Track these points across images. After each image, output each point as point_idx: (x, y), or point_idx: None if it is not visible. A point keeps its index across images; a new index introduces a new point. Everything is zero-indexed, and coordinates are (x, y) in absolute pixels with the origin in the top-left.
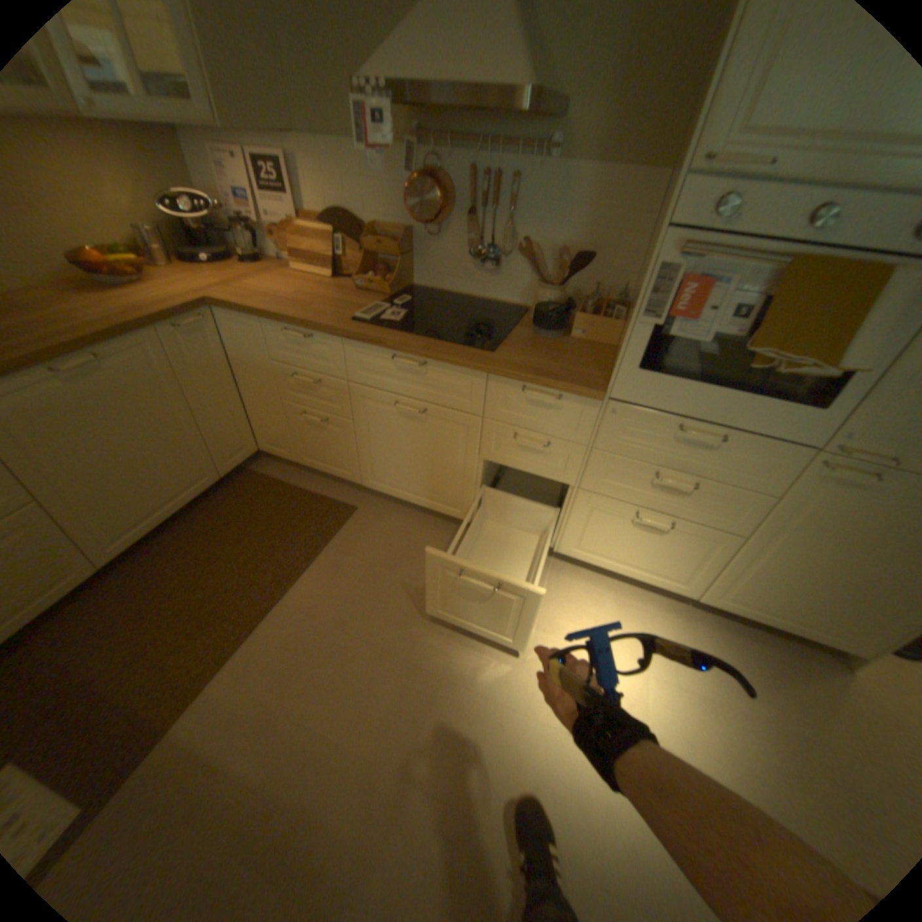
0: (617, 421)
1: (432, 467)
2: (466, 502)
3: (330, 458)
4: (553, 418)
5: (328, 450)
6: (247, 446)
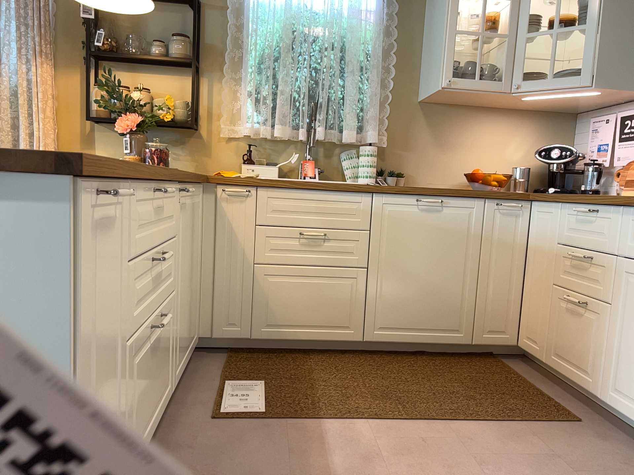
0: None
1: None
2: None
3: (577, 355)
4: None
5: (579, 345)
6: (509, 331)
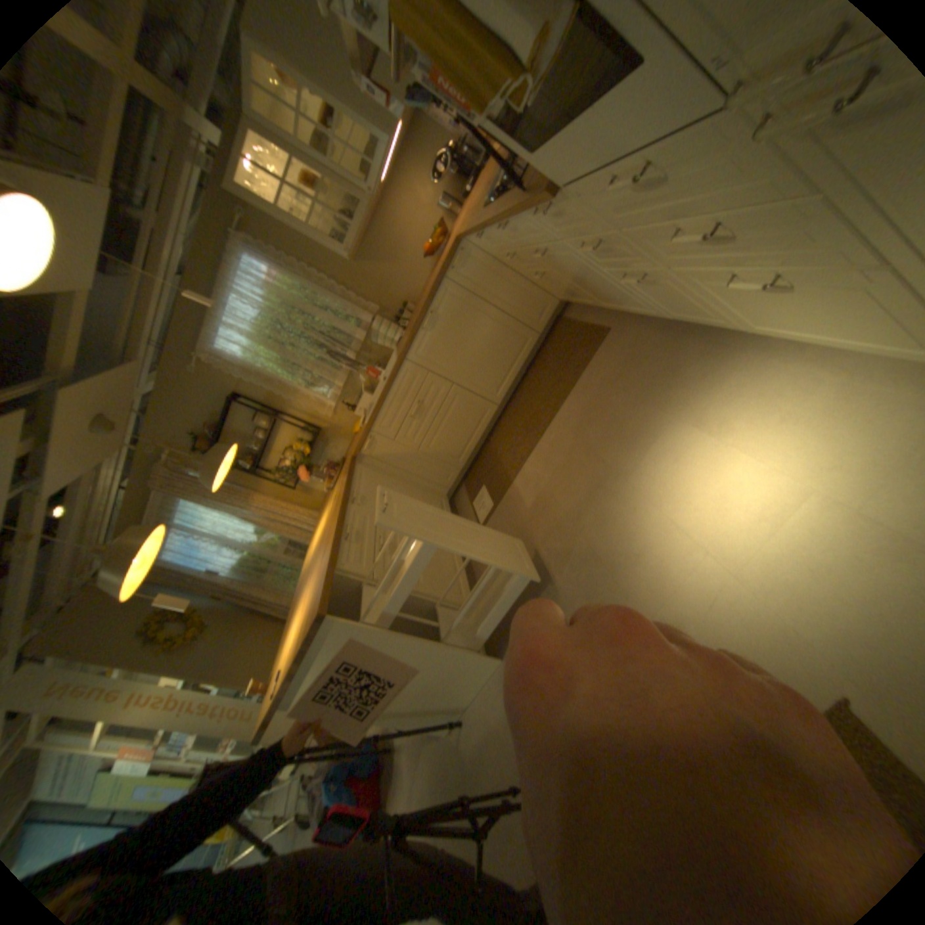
0: (592, 196)
1: (602, 281)
2: (649, 301)
3: (577, 292)
4: (575, 217)
5: (570, 288)
6: (549, 301)
